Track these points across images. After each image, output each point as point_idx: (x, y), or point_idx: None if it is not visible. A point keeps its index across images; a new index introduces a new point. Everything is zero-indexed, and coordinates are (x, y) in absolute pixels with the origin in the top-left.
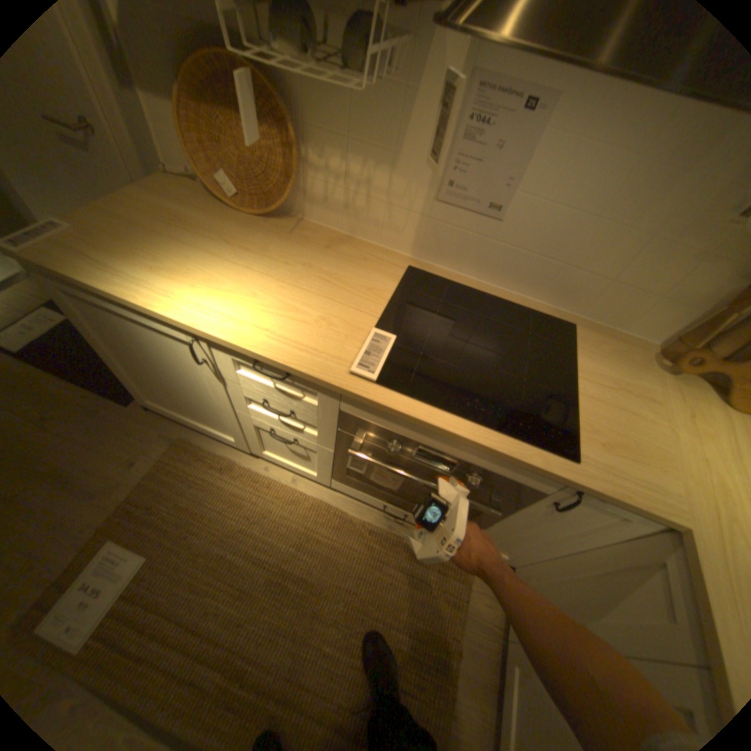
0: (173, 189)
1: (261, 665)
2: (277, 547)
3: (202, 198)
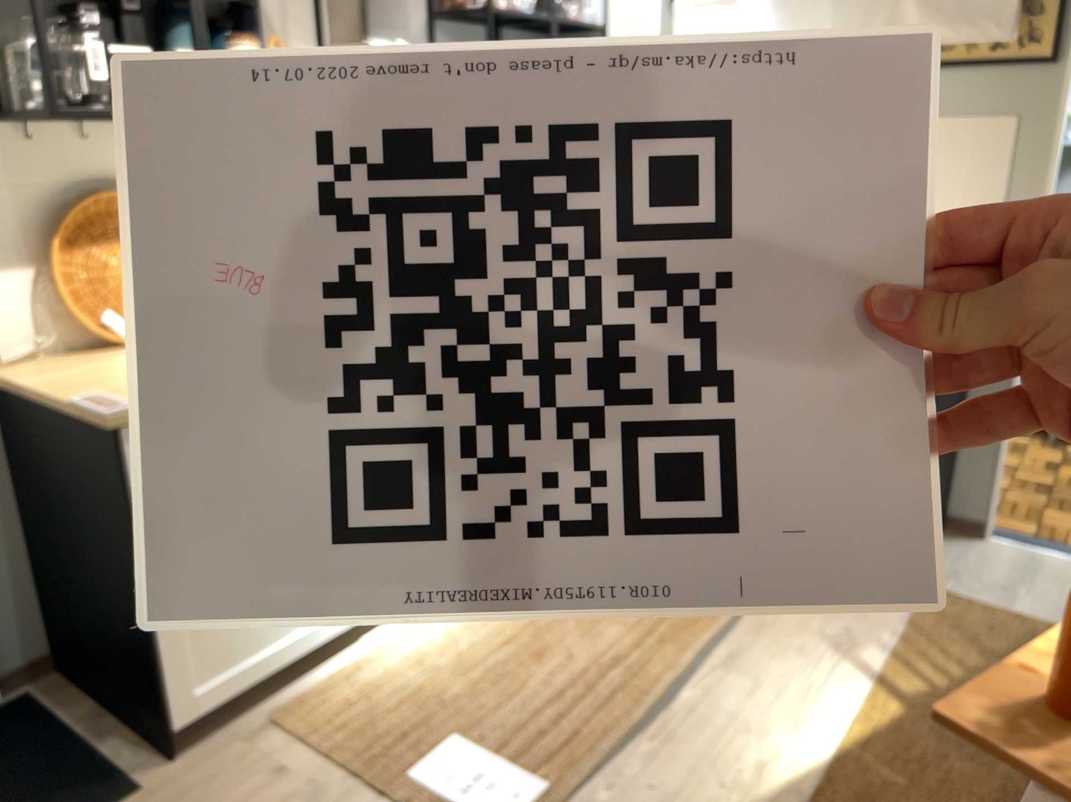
0: (49, 366)
1: (614, 645)
2: (496, 630)
3: (91, 357)
